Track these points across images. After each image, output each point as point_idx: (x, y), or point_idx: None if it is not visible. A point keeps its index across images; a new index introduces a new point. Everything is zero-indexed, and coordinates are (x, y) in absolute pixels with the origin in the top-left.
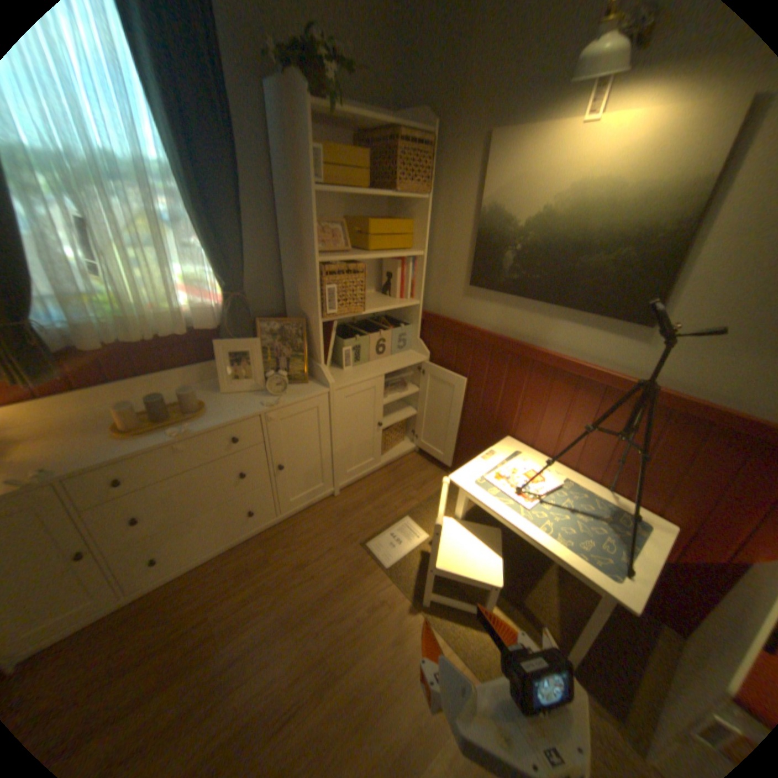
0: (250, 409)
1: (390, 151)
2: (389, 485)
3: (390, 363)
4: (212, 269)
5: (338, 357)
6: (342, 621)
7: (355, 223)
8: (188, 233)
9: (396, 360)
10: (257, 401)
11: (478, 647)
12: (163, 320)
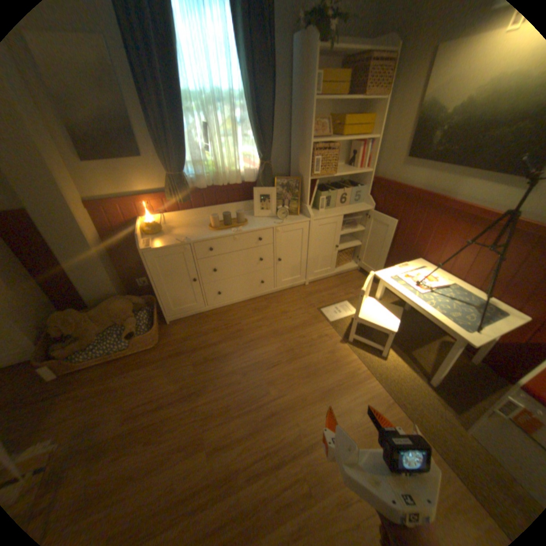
0: (268, 225)
1: (364, 68)
2: (338, 285)
3: (347, 209)
4: (255, 148)
5: (316, 203)
6: (303, 338)
7: (336, 118)
8: (247, 128)
9: (351, 208)
10: (271, 222)
11: (377, 364)
12: (230, 176)
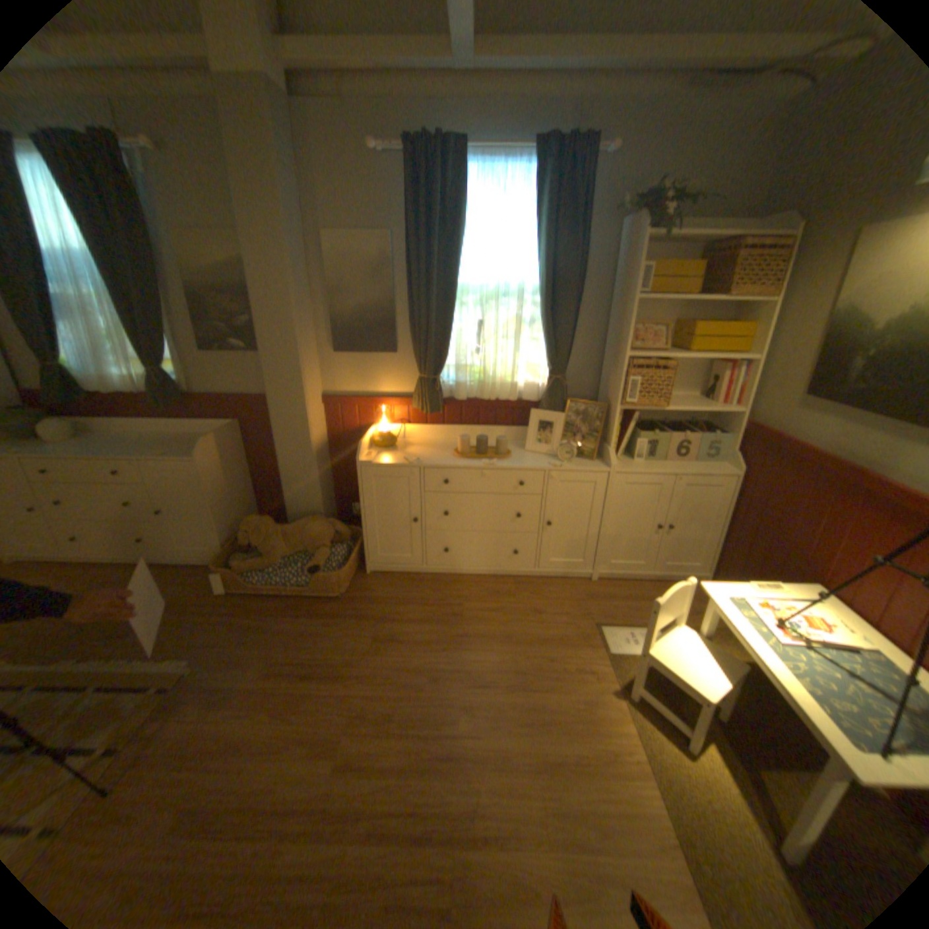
0: (539, 465)
1: (731, 259)
2: (654, 598)
3: (690, 467)
4: (546, 357)
5: (633, 448)
6: (552, 663)
7: (684, 325)
8: (537, 330)
9: (699, 467)
10: (546, 462)
11: (672, 763)
12: (503, 390)
